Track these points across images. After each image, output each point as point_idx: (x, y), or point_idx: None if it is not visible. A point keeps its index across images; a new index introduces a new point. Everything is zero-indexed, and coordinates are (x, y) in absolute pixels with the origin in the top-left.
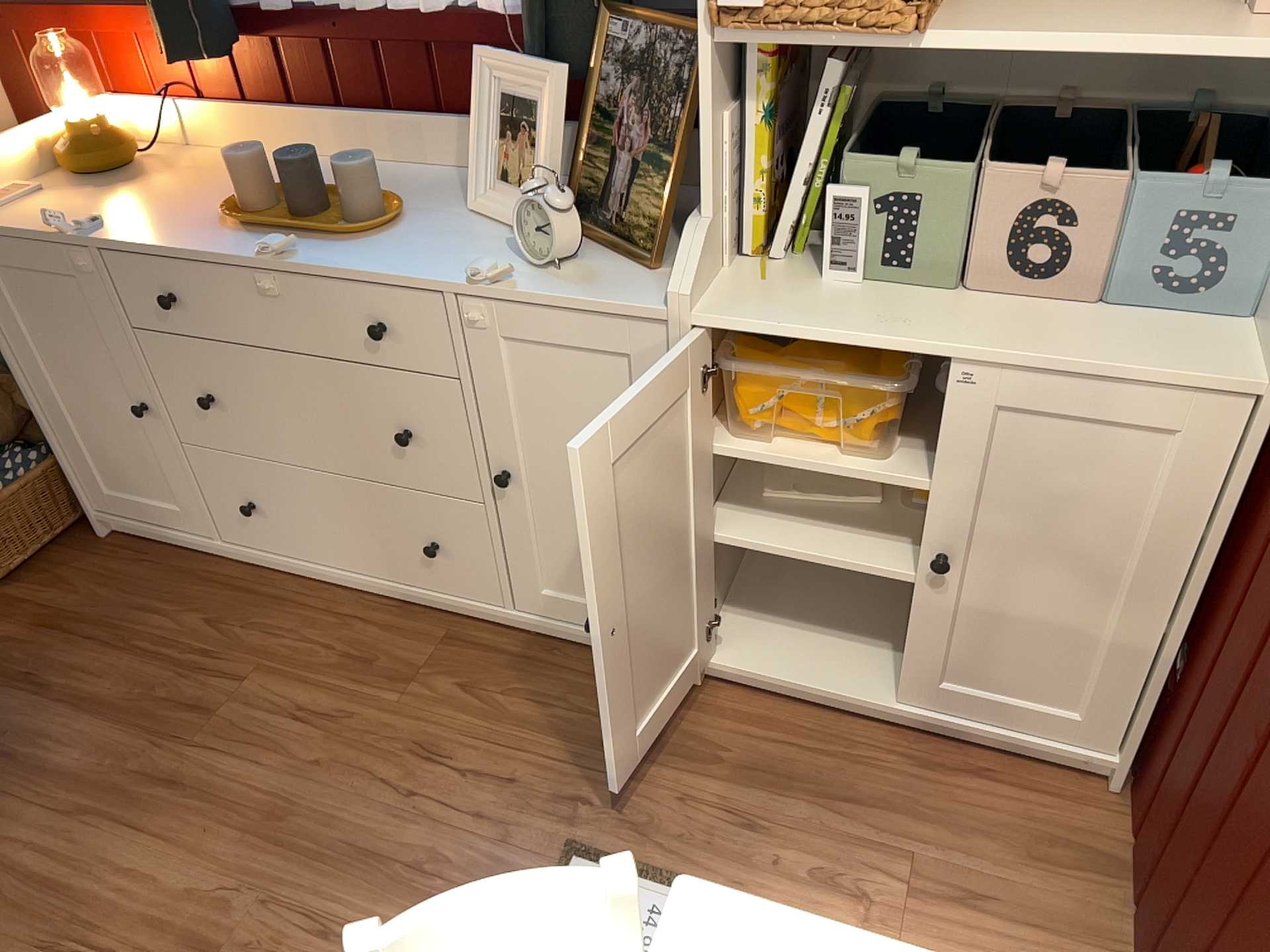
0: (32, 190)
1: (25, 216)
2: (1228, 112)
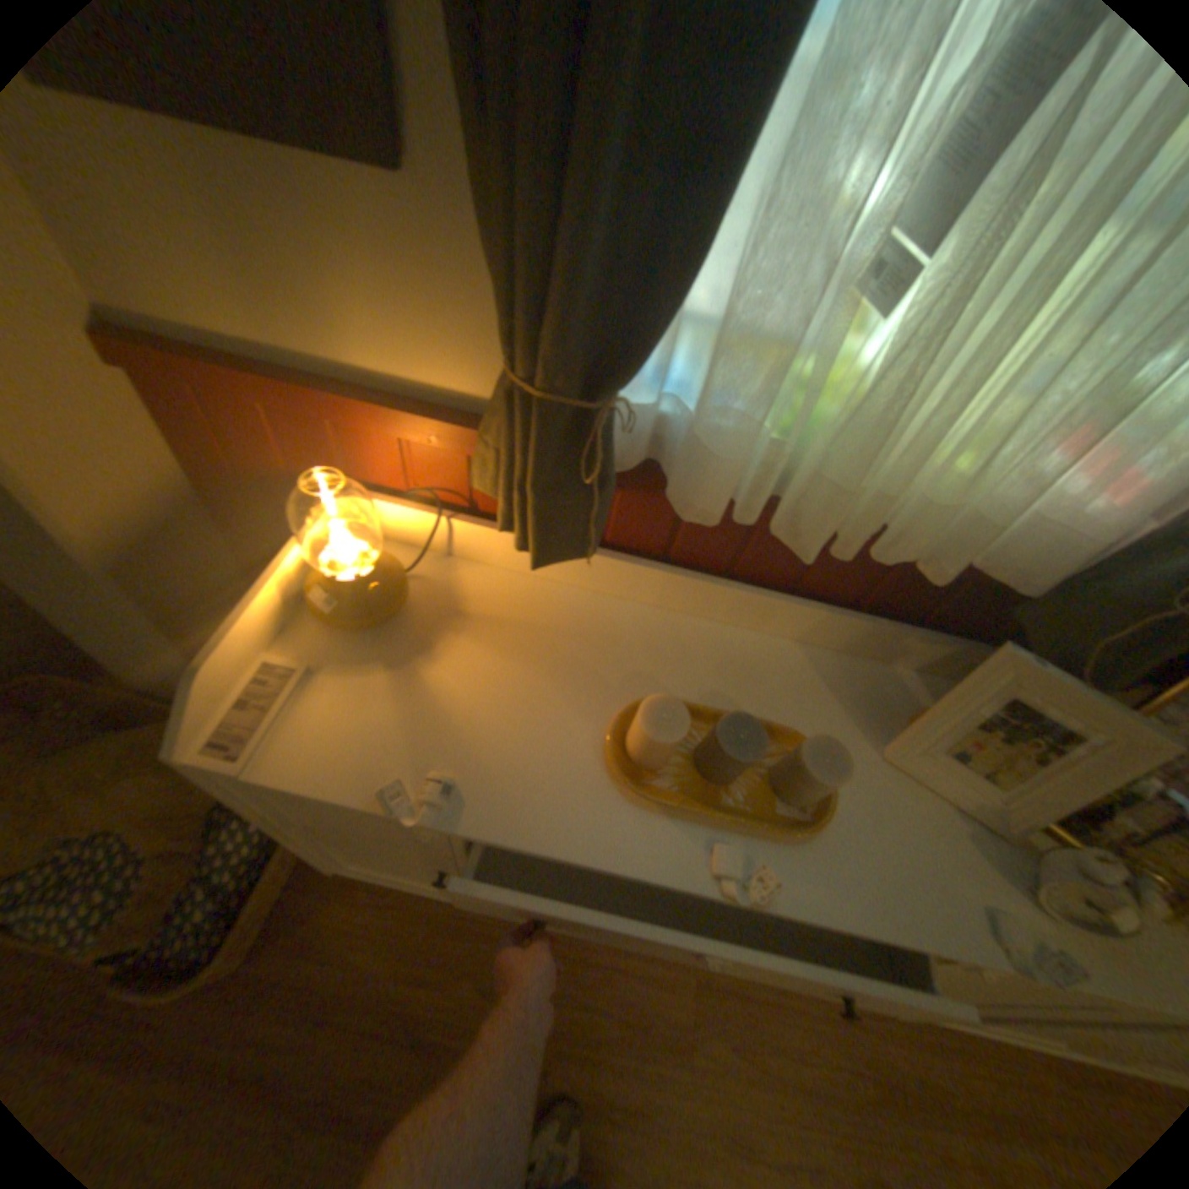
0: (300, 679)
1: (321, 753)
2: None
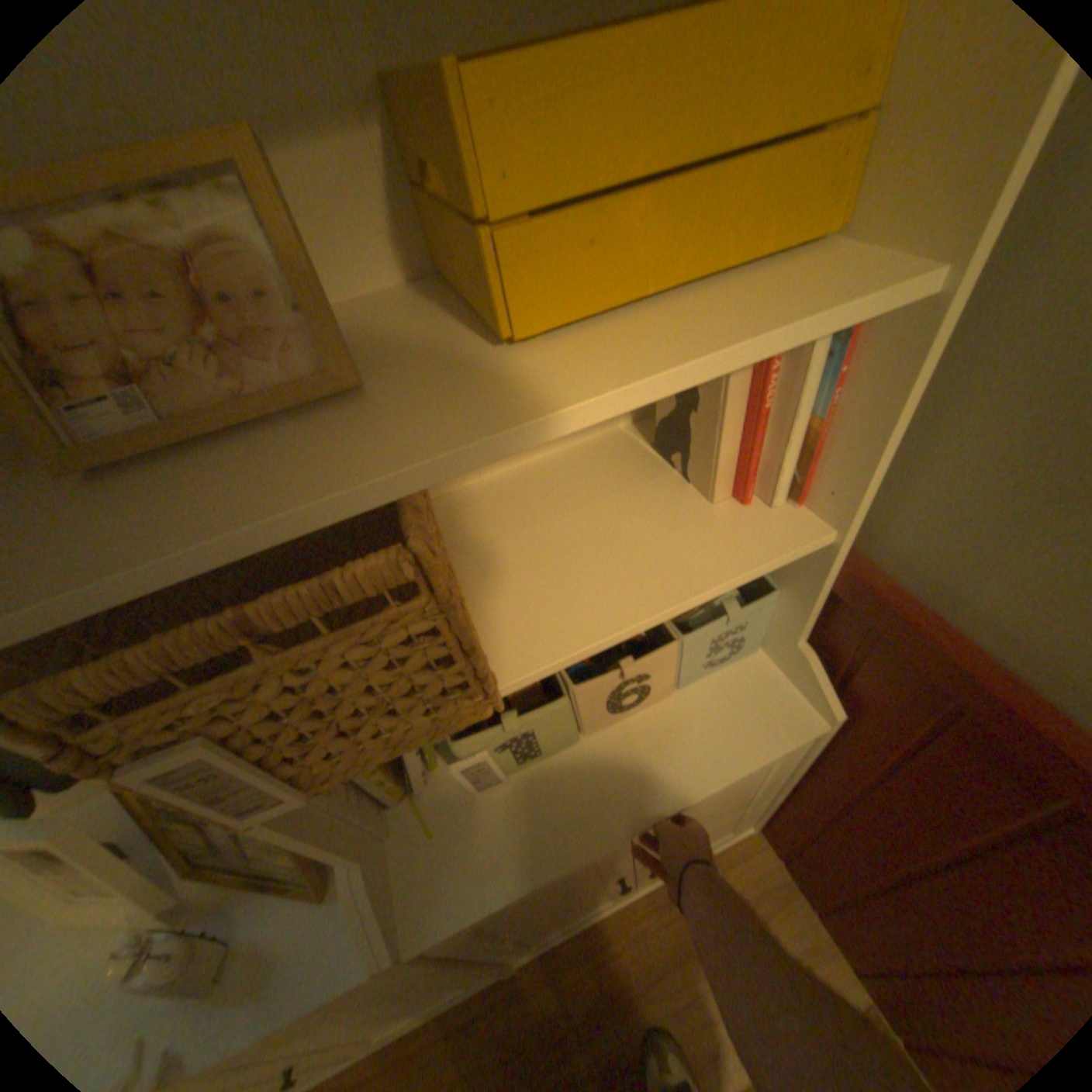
0: None
1: None
2: None
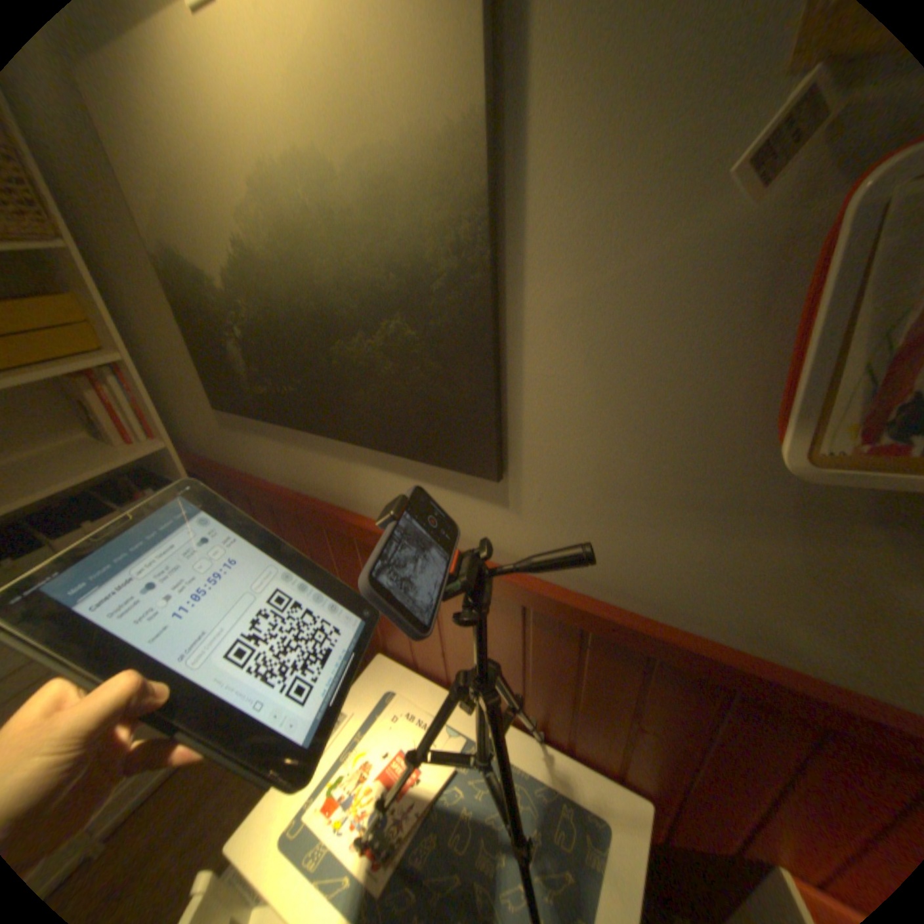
0: None
1: None
2: (125, 474)
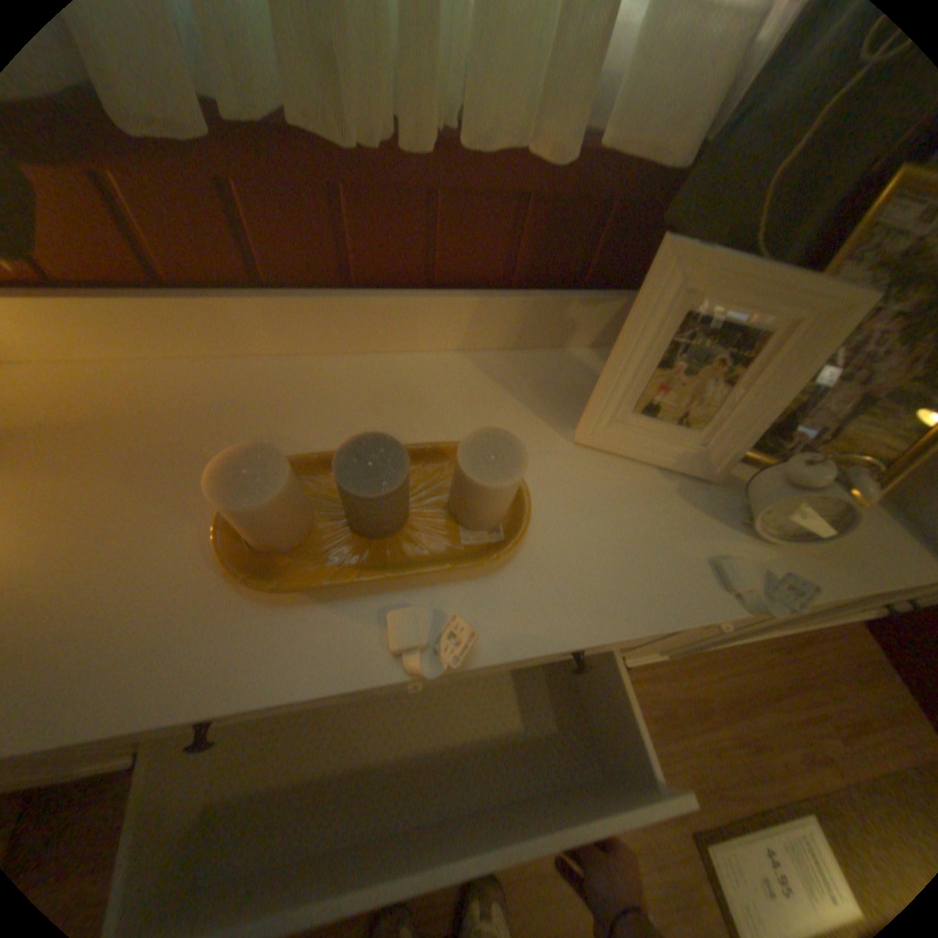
0: None
1: None
2: None
